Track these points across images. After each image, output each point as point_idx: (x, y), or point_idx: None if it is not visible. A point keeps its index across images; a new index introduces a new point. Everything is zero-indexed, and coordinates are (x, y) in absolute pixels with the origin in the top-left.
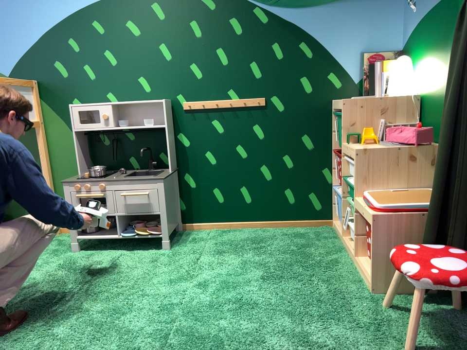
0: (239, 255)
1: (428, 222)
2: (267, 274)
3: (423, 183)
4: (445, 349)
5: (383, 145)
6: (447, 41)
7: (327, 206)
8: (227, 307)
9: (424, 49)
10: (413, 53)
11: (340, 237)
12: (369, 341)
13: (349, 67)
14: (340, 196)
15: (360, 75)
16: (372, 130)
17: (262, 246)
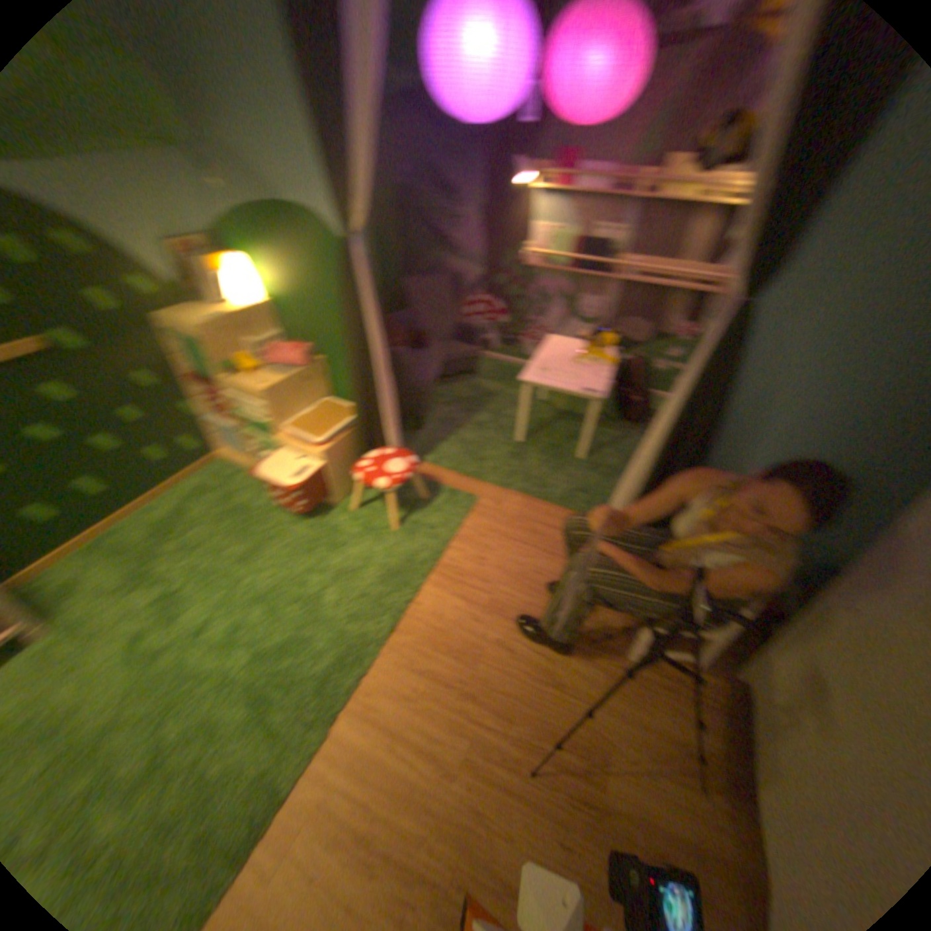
0: (165, 564)
1: (351, 437)
2: (232, 557)
3: (316, 397)
4: (403, 514)
5: (268, 374)
6: (291, 255)
7: (199, 443)
8: (248, 615)
9: (253, 249)
10: (232, 245)
11: (242, 469)
12: (370, 543)
13: (148, 264)
14: (228, 432)
15: (167, 272)
16: (237, 352)
17: (174, 533)
